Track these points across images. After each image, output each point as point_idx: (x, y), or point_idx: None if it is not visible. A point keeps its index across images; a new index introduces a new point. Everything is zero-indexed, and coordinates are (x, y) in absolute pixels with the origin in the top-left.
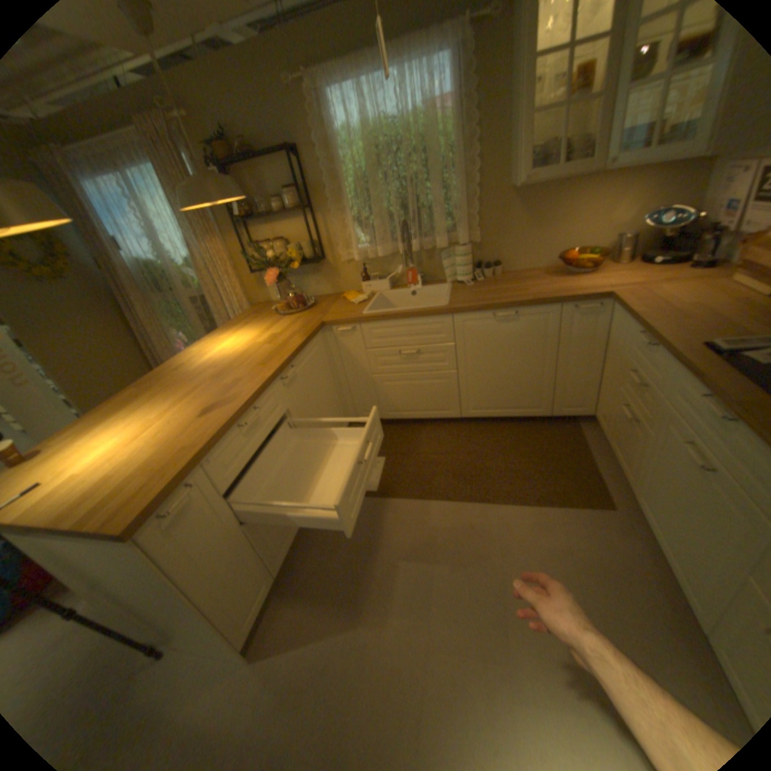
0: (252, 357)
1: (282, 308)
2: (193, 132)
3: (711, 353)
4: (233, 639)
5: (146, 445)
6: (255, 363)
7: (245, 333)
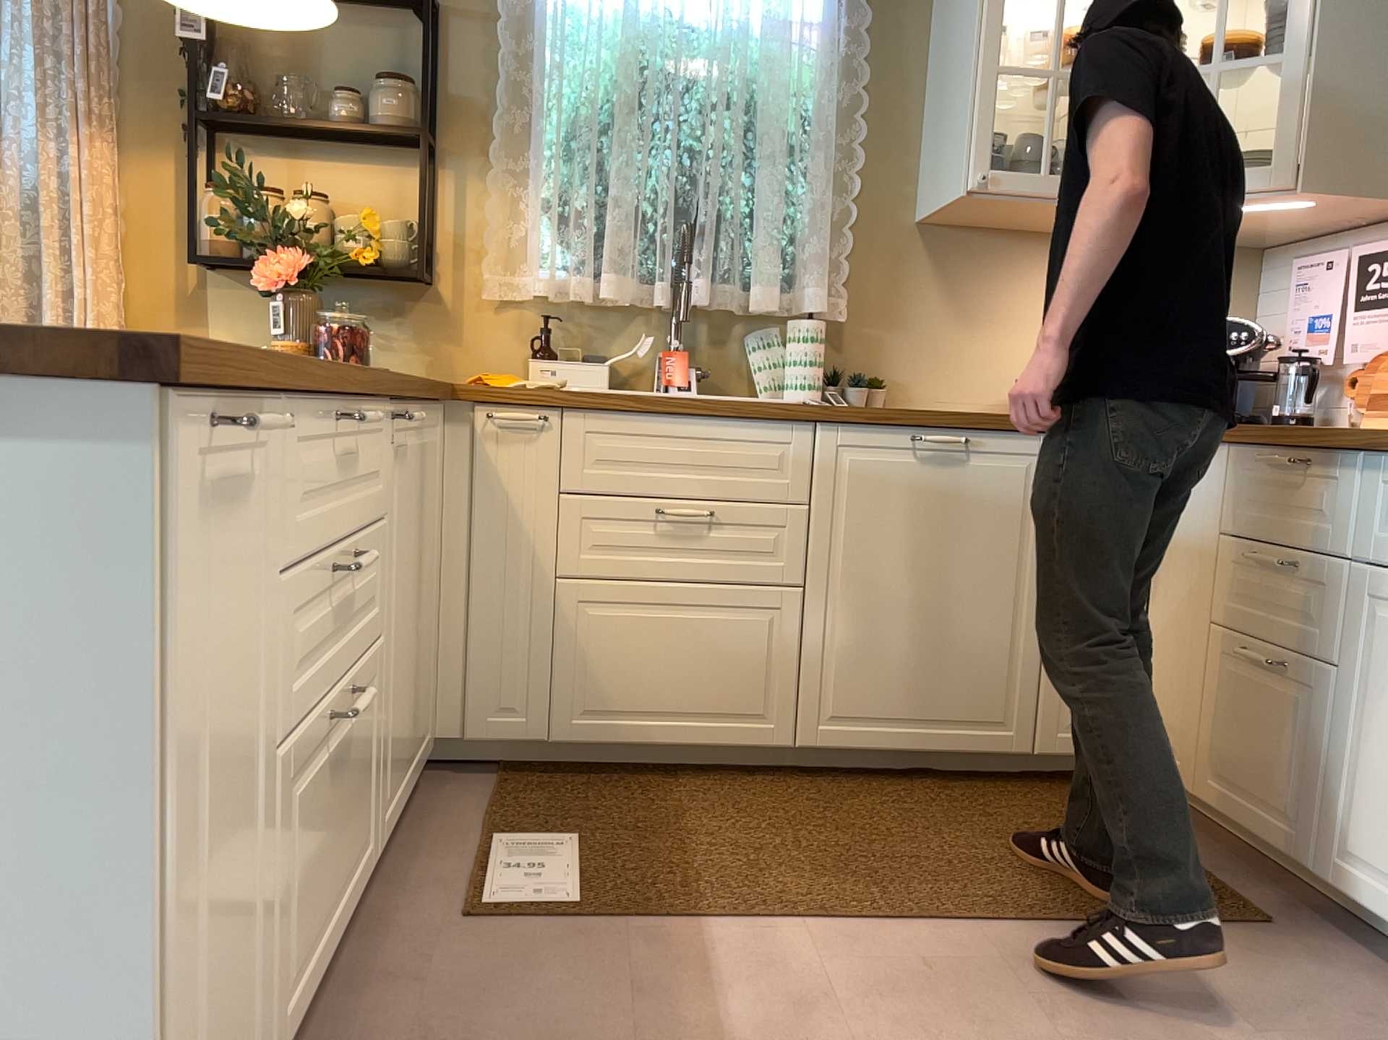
0: None
1: None
2: None
3: None
4: None
5: None
6: None
7: None
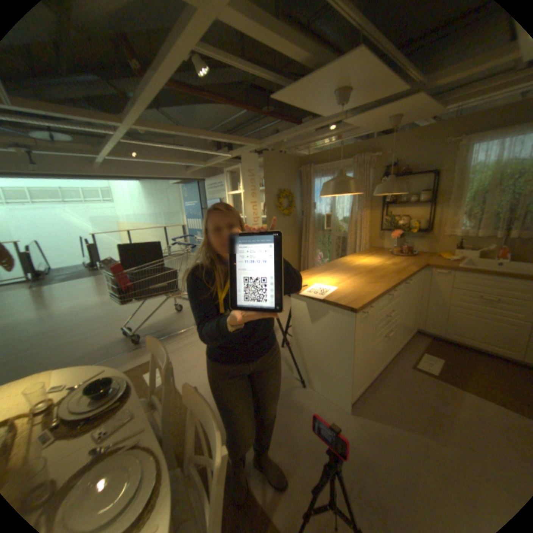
0: (387, 269)
1: (397, 252)
2: (380, 161)
3: None
4: (354, 395)
5: (348, 286)
6: (391, 272)
7: (375, 258)
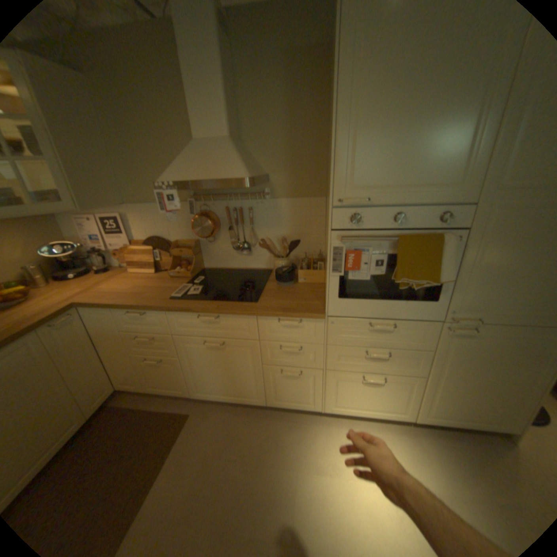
0: None
1: None
2: None
3: (178, 300)
4: None
5: None
6: None
7: None
